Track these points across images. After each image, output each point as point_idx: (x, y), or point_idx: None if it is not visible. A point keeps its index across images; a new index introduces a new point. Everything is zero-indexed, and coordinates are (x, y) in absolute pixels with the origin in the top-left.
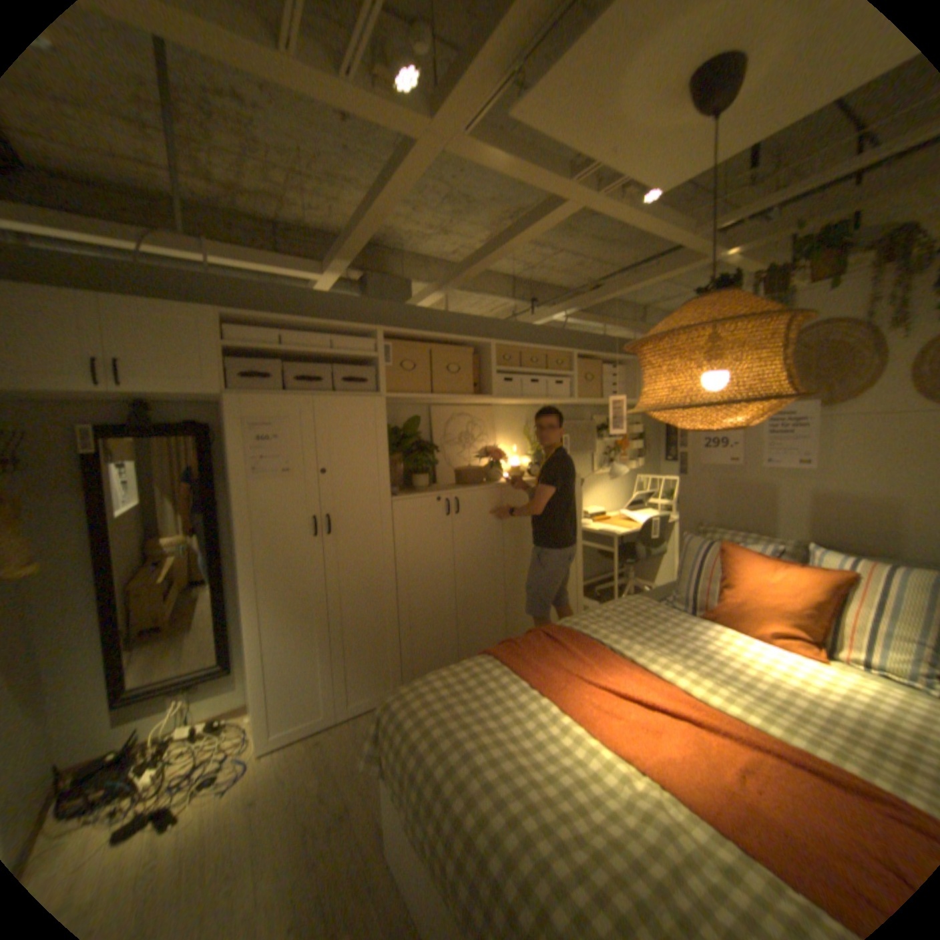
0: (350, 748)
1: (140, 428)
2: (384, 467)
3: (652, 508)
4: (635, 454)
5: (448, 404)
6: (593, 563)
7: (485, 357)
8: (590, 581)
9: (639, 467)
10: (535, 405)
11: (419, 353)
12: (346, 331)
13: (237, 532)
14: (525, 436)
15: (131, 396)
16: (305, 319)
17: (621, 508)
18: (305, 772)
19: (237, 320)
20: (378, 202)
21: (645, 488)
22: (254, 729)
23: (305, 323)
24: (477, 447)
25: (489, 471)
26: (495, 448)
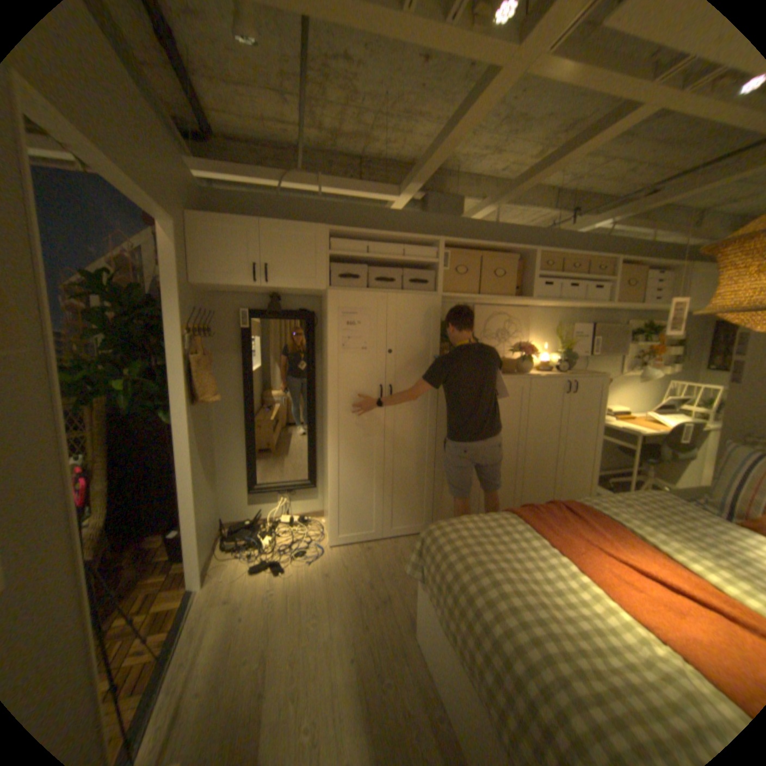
0: (392, 559)
1: (274, 314)
2: (434, 353)
3: (684, 415)
4: (672, 360)
5: (490, 305)
6: (610, 458)
7: (529, 263)
8: (605, 473)
9: (675, 373)
10: (570, 308)
11: (470, 260)
12: (415, 243)
13: (329, 391)
14: (558, 336)
15: (271, 291)
16: (386, 233)
17: (648, 411)
18: (361, 566)
19: (339, 236)
20: (455, 131)
21: (678, 395)
22: (330, 529)
23: (385, 237)
24: (511, 342)
25: (521, 364)
26: (527, 345)
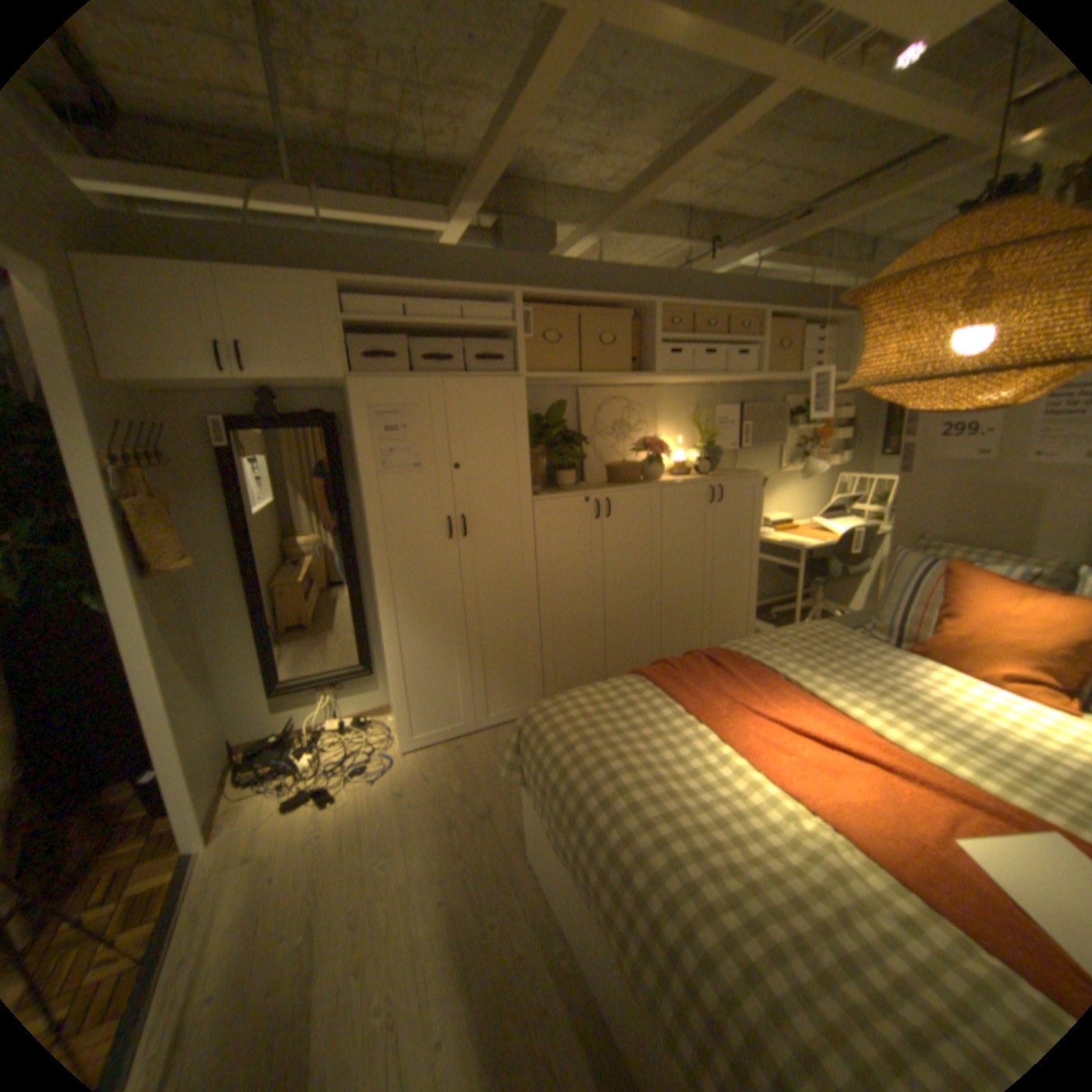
0: (491, 756)
1: (267, 421)
2: (524, 463)
3: (856, 516)
4: (840, 446)
5: (600, 386)
6: (772, 581)
7: (648, 322)
8: (766, 602)
9: (845, 463)
10: (710, 384)
11: (565, 321)
12: (478, 297)
13: (370, 534)
14: (695, 425)
15: (255, 384)
16: (430, 284)
17: (814, 515)
18: (448, 773)
19: (356, 289)
20: (514, 116)
21: (849, 491)
22: (398, 730)
23: (431, 289)
24: (633, 438)
25: (648, 468)
26: (656, 440)
